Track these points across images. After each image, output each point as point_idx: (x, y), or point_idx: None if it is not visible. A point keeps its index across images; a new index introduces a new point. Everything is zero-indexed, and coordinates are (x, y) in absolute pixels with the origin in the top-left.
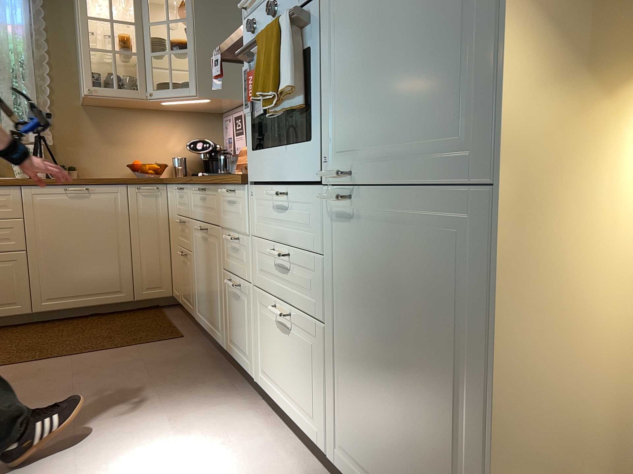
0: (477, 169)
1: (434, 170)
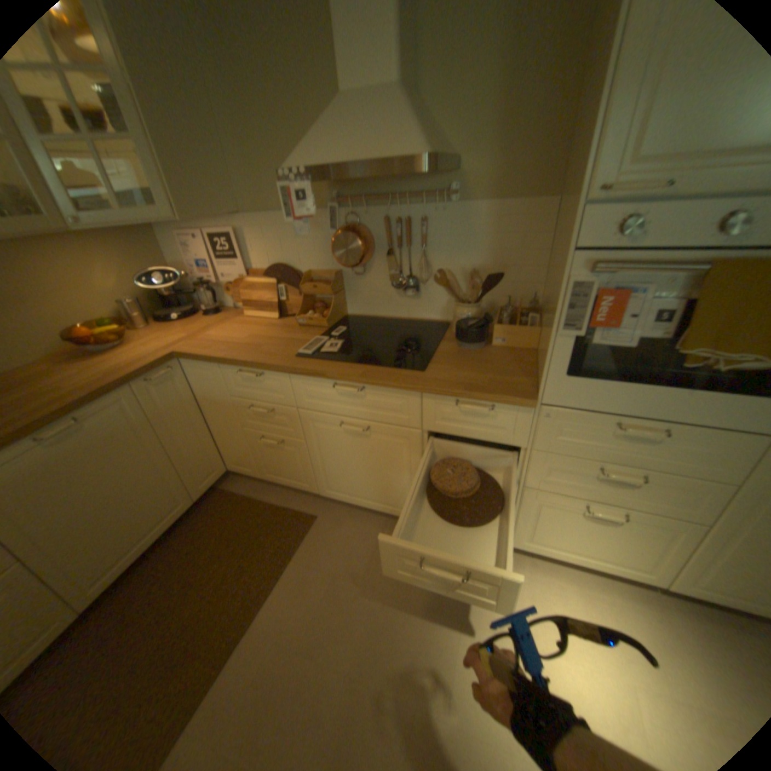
0: None
1: None
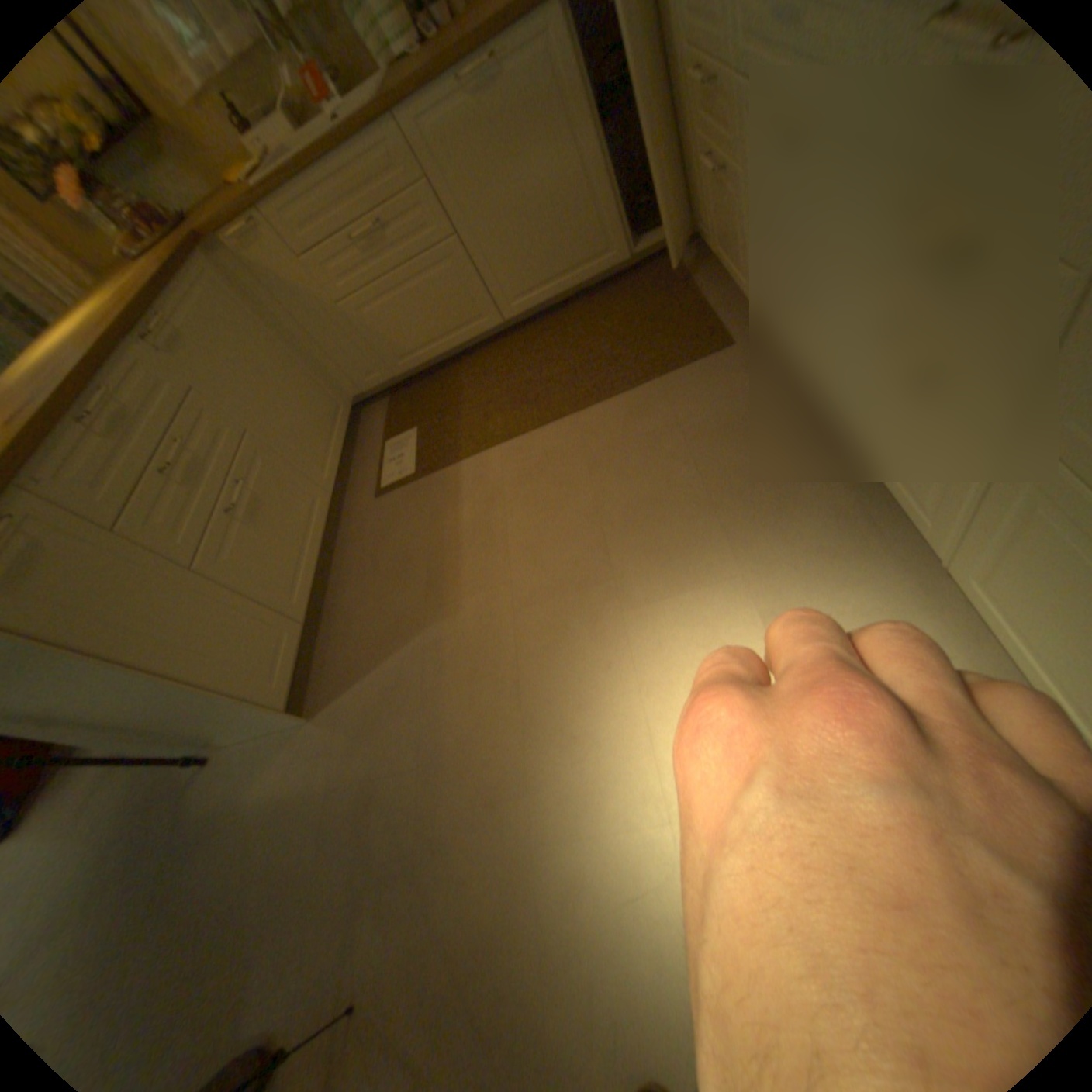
0: None
1: None
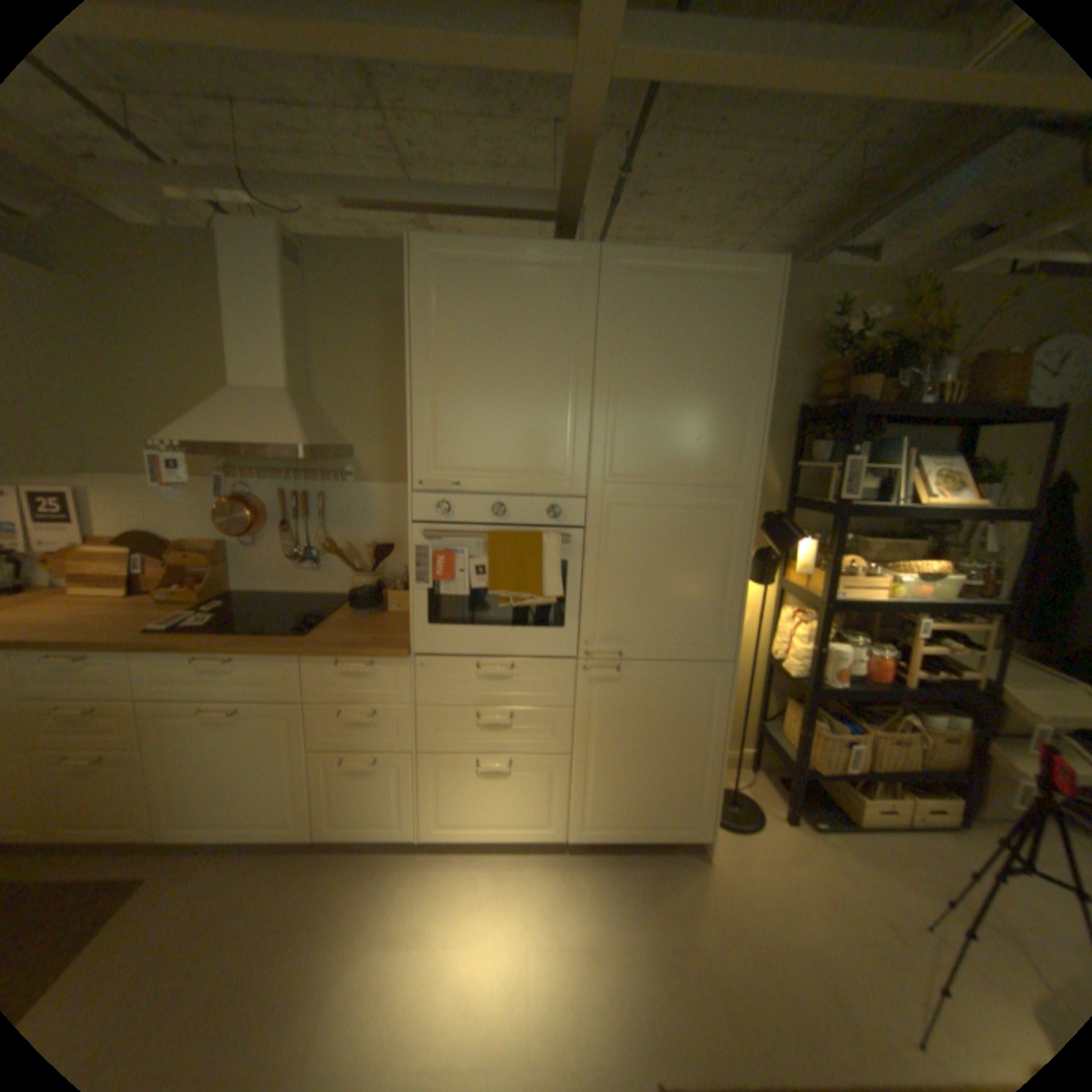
0: (718, 654)
1: (690, 653)
